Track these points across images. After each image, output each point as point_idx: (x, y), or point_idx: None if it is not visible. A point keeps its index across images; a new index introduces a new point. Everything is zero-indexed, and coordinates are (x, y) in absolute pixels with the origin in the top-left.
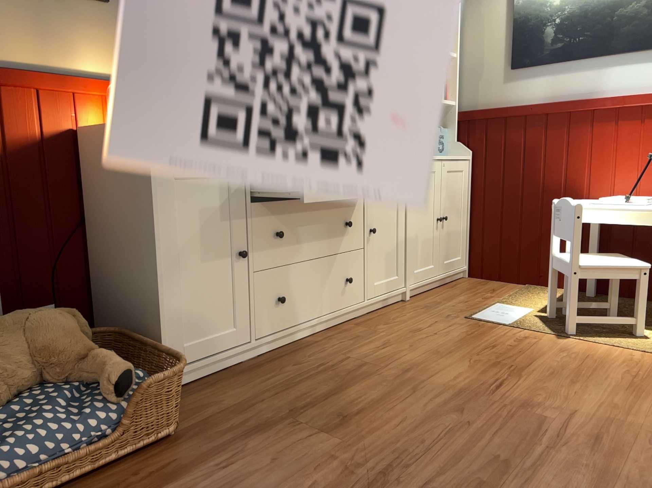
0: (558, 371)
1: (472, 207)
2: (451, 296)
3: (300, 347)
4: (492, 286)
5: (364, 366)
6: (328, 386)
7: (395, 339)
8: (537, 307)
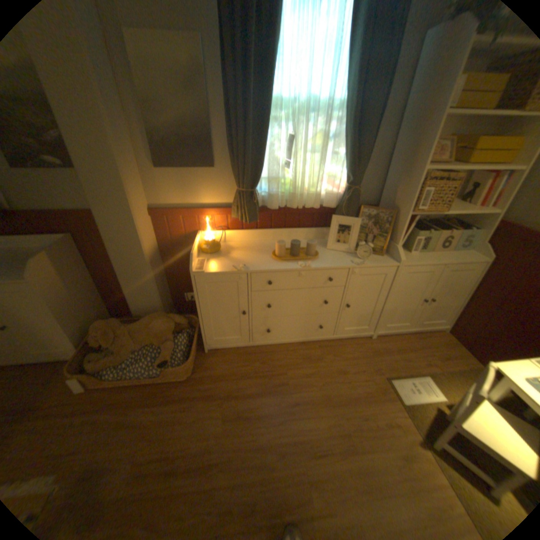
0: (373, 474)
1: (474, 294)
2: (406, 349)
3: (276, 350)
4: (453, 354)
5: (285, 385)
6: (256, 389)
7: (323, 373)
8: (454, 401)
